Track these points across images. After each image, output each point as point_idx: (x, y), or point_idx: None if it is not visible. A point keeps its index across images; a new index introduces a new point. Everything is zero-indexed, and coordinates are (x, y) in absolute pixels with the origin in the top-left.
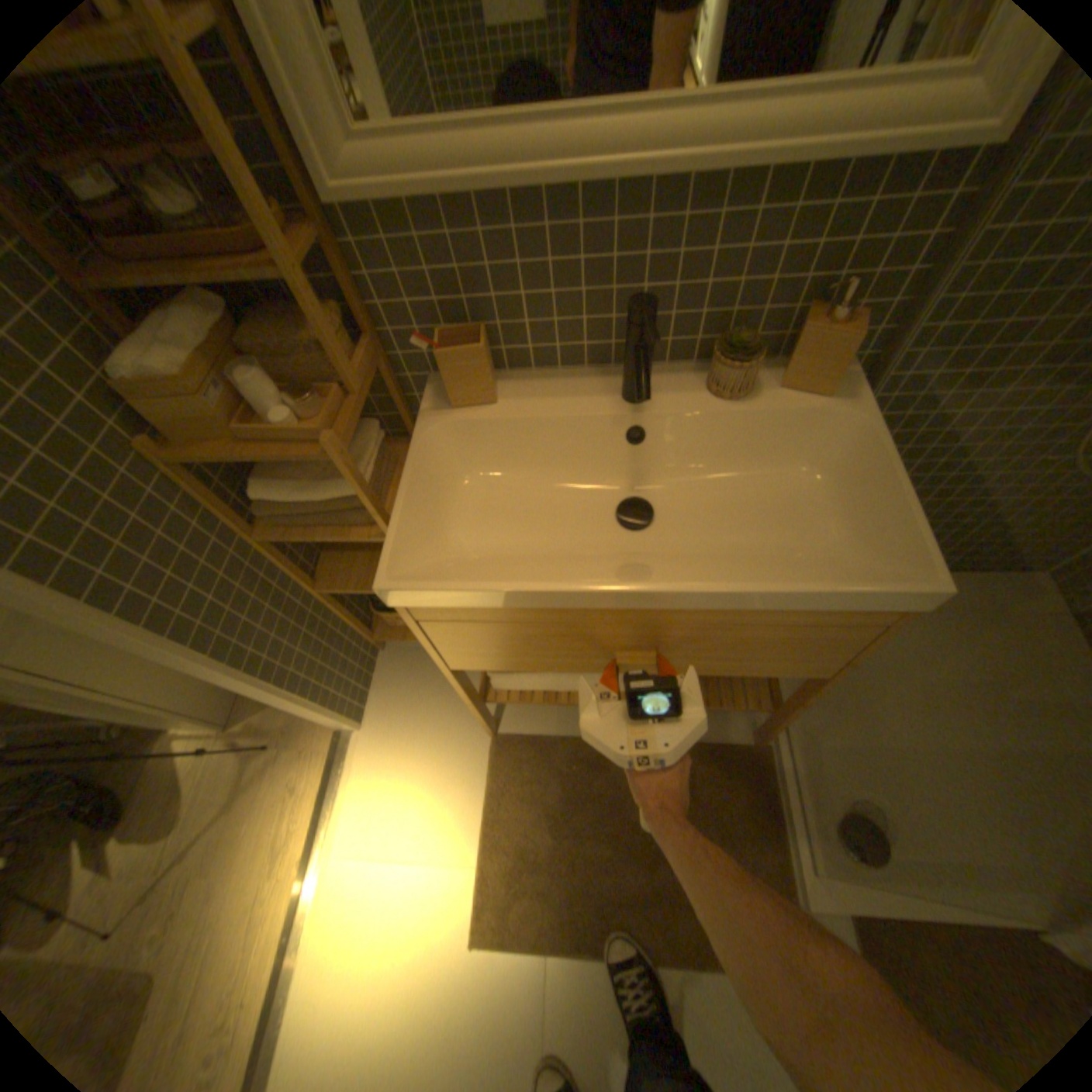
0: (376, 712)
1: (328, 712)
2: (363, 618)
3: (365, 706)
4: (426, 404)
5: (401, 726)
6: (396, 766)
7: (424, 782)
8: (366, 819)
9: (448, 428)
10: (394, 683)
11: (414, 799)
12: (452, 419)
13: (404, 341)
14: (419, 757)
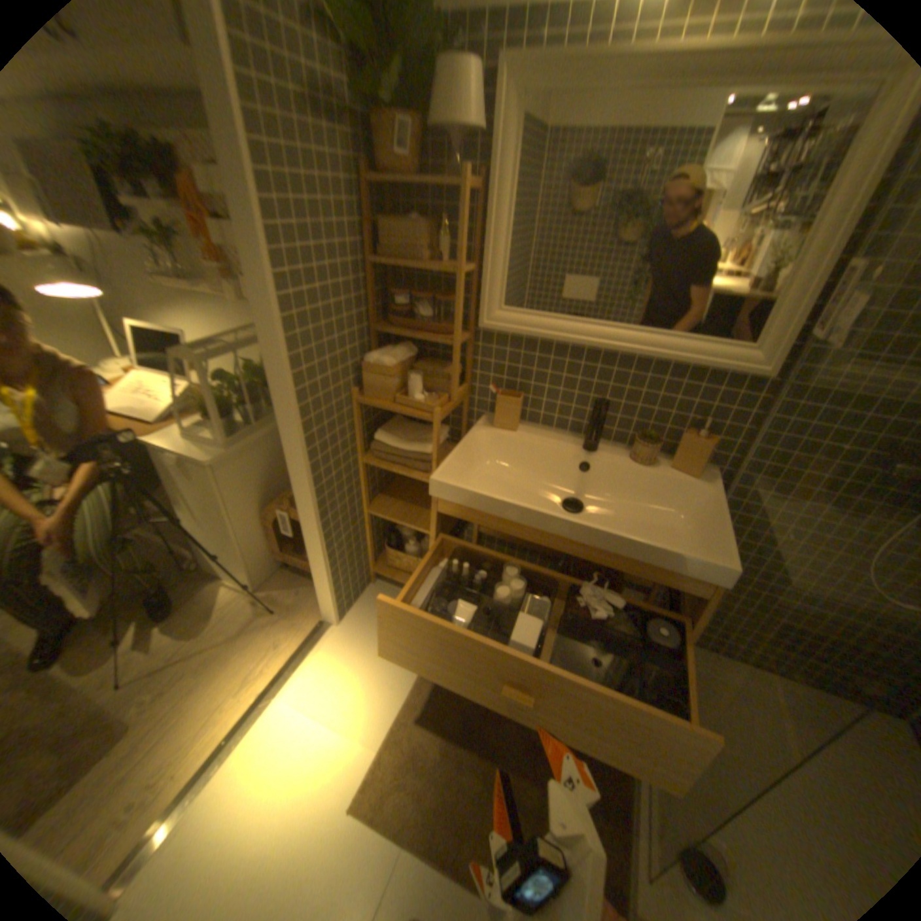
0: (352, 619)
1: (332, 593)
2: (374, 552)
3: (347, 612)
4: (480, 422)
5: (365, 634)
6: (350, 658)
7: (365, 677)
8: (315, 685)
9: (487, 433)
10: (371, 606)
11: (353, 686)
12: (490, 432)
13: (481, 392)
14: (368, 659)
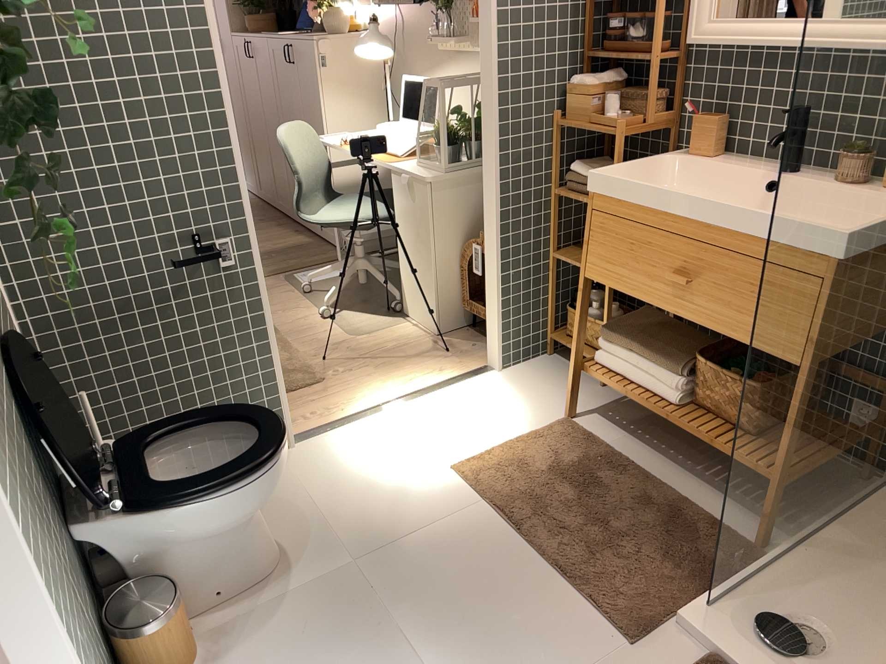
0: (515, 371)
1: (501, 326)
2: (558, 318)
3: (513, 365)
4: (677, 152)
5: (522, 384)
6: (500, 393)
7: (507, 407)
8: (462, 398)
9: (676, 158)
10: (539, 368)
11: (494, 409)
12: (683, 159)
13: (689, 125)
14: (516, 399)
